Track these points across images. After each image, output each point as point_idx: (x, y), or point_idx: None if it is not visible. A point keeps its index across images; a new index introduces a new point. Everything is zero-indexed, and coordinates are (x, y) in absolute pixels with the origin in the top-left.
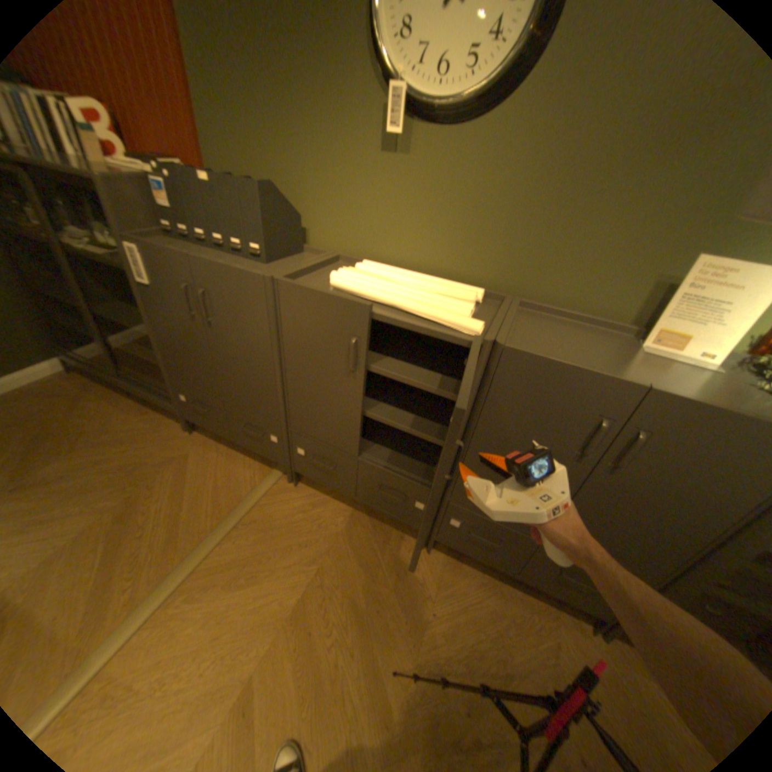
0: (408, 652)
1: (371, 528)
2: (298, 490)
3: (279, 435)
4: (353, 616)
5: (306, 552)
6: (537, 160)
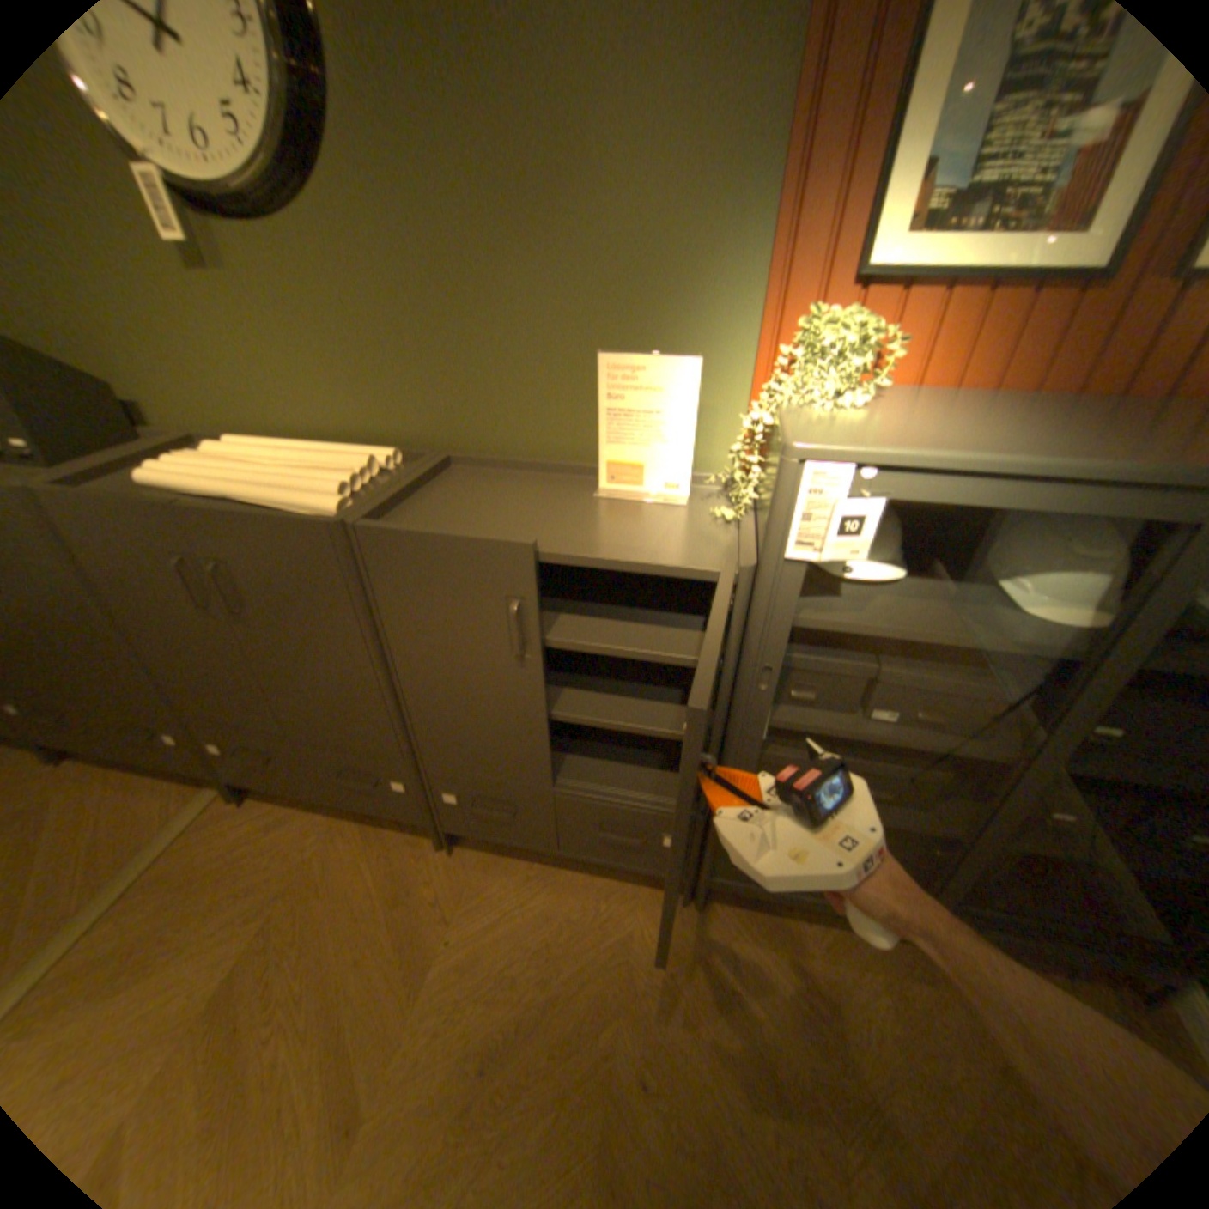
0: (393, 1012)
1: (356, 843)
2: (239, 814)
3: (168, 734)
4: (309, 984)
5: (241, 907)
6: (385, 255)
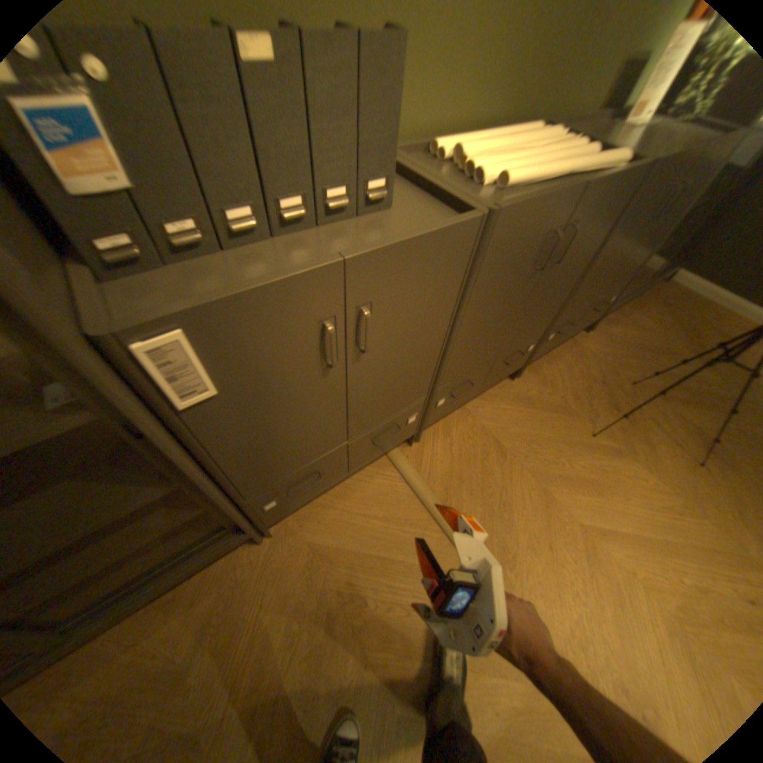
0: (582, 424)
1: (486, 404)
2: (423, 442)
3: (418, 411)
4: (553, 445)
5: (493, 458)
6: None
